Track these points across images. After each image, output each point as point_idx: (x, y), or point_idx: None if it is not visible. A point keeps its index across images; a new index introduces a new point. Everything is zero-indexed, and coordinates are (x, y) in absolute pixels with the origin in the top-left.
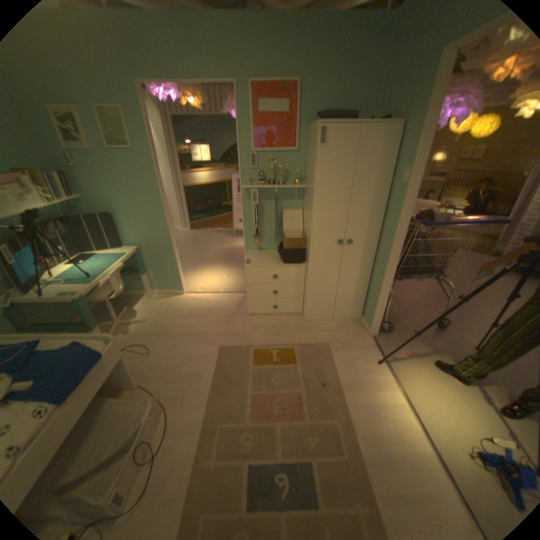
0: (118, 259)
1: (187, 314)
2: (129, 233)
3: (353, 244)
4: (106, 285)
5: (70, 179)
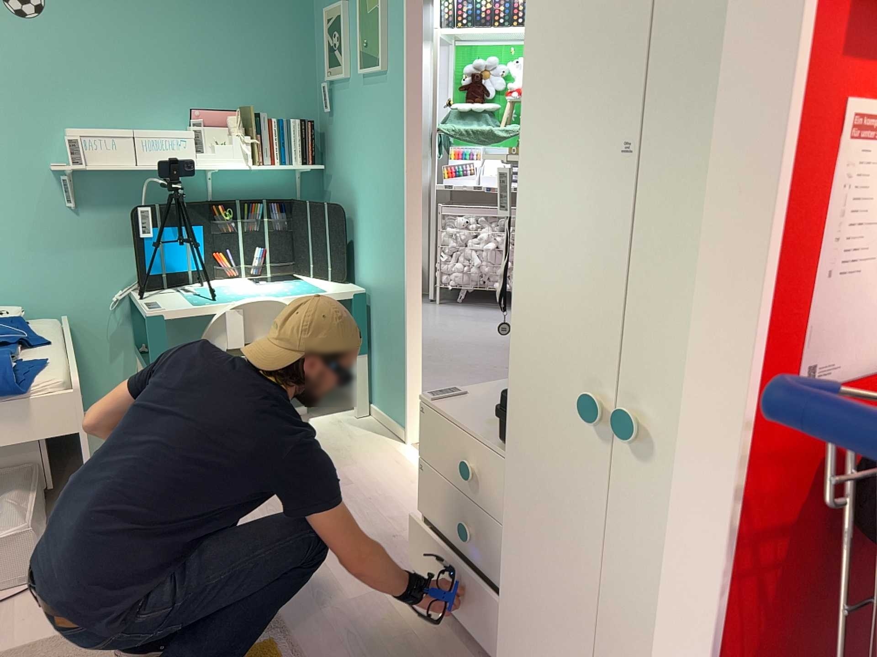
0: (297, 294)
1: (342, 479)
2: (364, 255)
3: (654, 449)
4: (231, 325)
5: (329, 136)
